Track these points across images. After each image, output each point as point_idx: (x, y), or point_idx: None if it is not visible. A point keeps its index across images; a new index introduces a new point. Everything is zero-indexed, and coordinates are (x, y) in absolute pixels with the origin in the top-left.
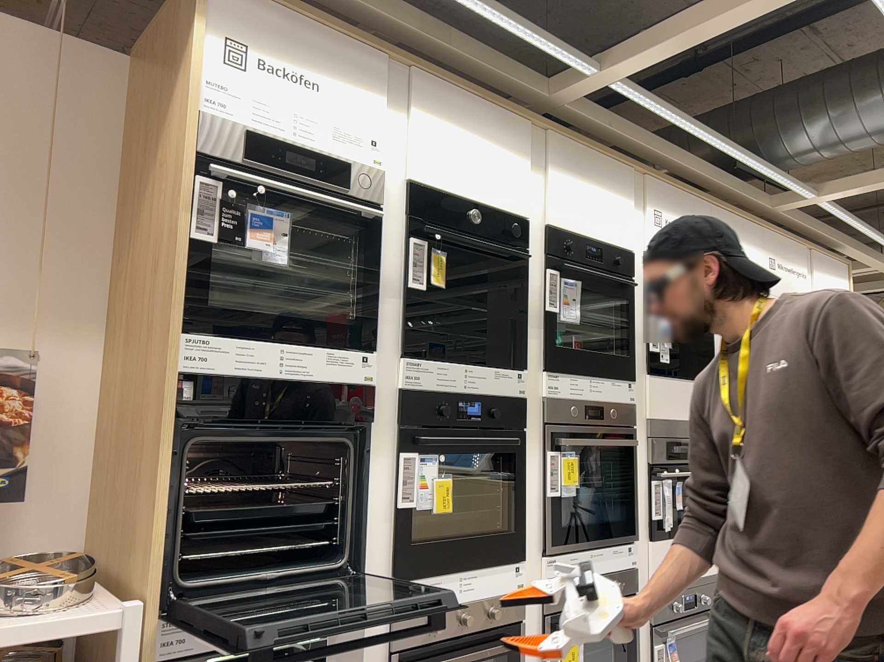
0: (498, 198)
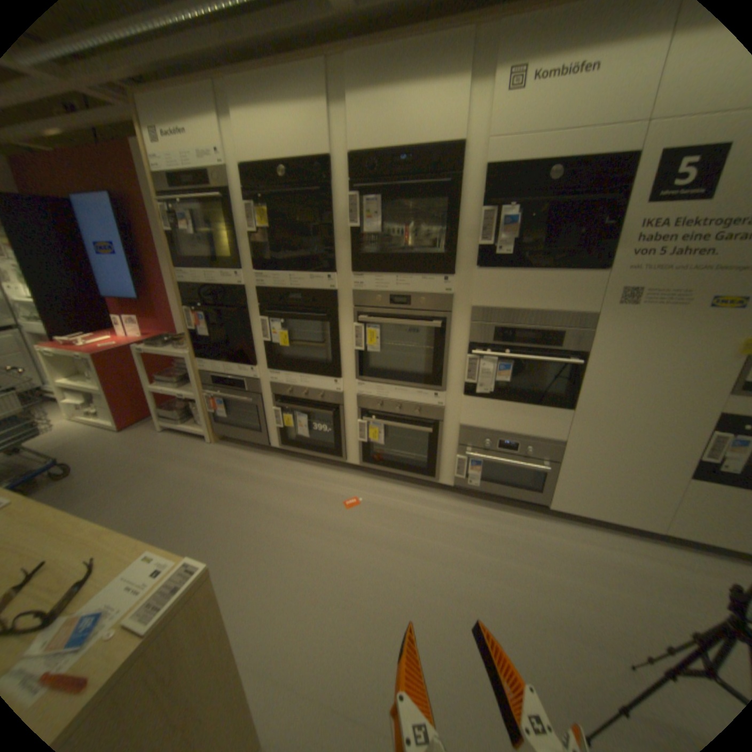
0: (299, 144)
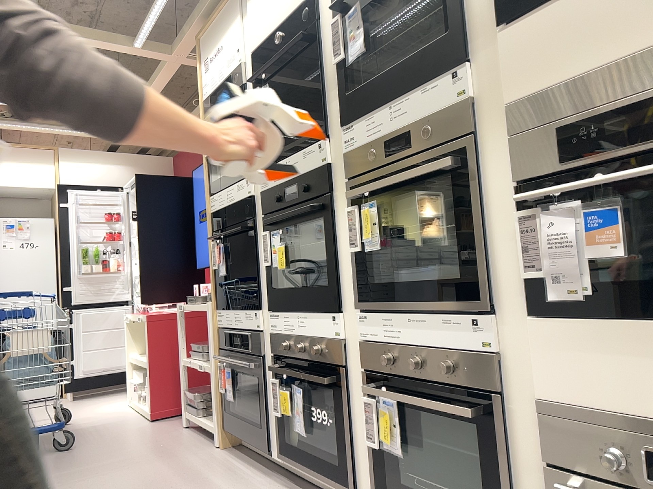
0: None
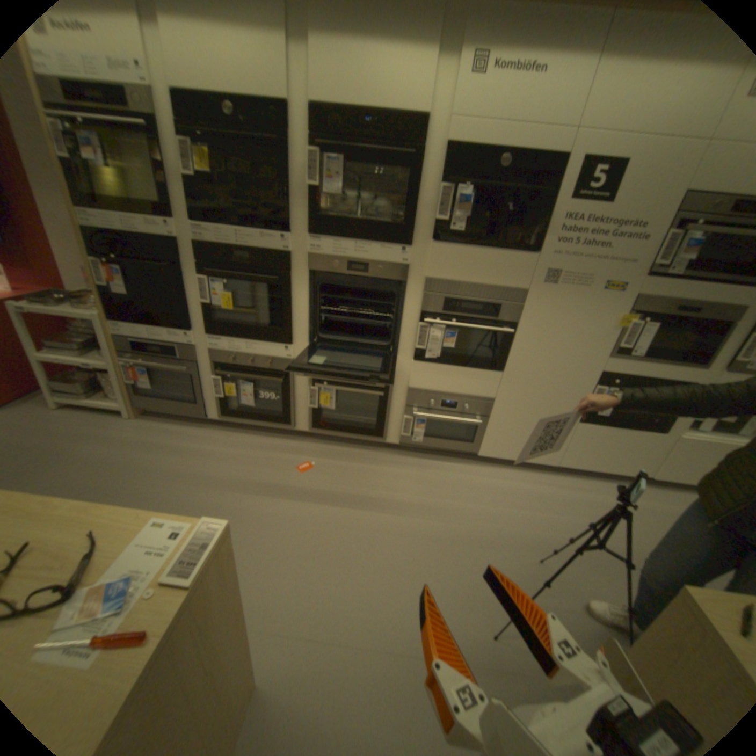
0: (251, 80)
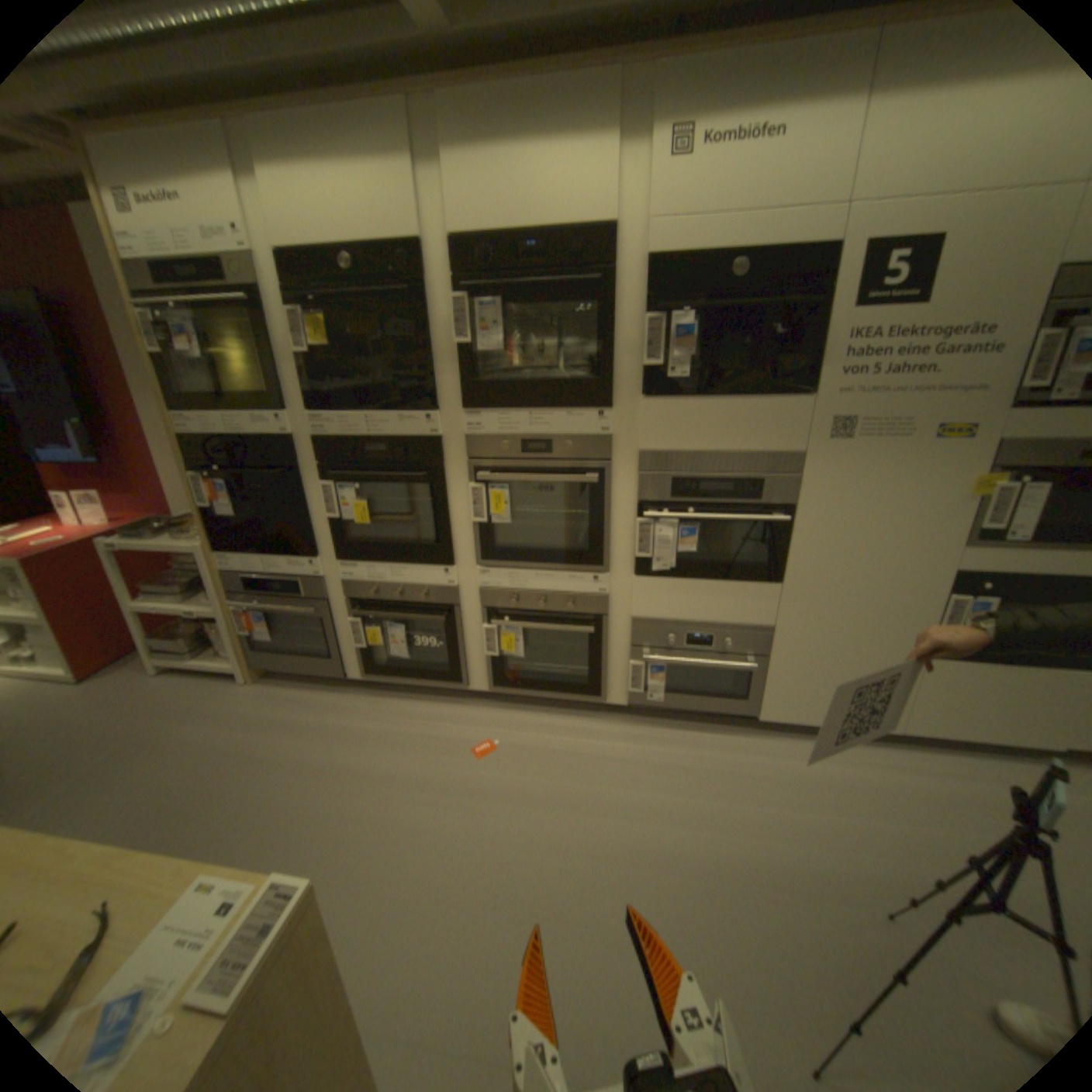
0: (372, 222)
